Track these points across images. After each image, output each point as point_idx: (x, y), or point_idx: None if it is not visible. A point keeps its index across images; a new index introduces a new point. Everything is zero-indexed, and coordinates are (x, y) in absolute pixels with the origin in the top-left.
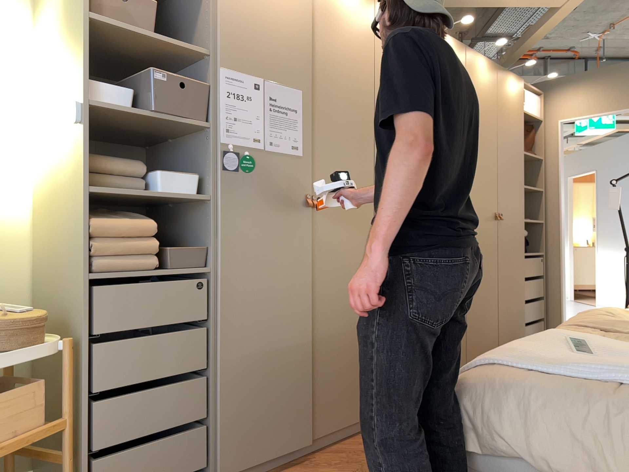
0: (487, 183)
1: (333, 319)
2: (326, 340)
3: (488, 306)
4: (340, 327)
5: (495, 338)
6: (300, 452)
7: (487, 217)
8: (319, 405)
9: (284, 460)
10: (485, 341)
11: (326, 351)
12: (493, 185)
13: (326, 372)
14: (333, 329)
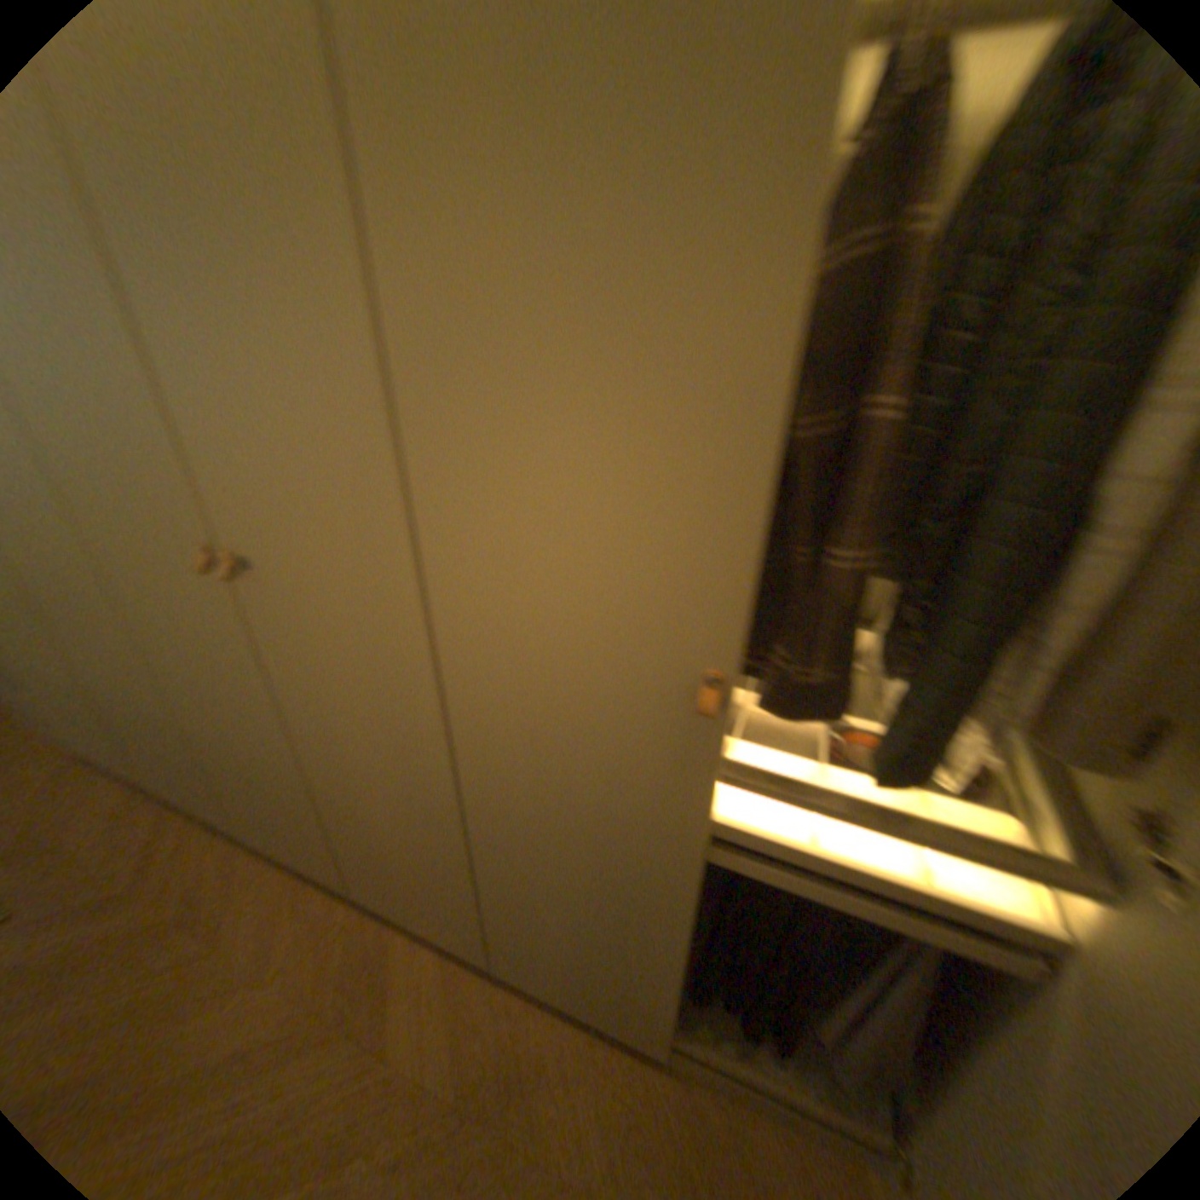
0: (611, 513)
1: (96, 685)
2: (101, 706)
3: (600, 932)
4: (113, 703)
5: (640, 1013)
6: (146, 795)
7: (607, 679)
8: (133, 769)
9: (130, 786)
10: (579, 983)
11: (109, 718)
12: (693, 526)
13: (122, 741)
14: (104, 698)
